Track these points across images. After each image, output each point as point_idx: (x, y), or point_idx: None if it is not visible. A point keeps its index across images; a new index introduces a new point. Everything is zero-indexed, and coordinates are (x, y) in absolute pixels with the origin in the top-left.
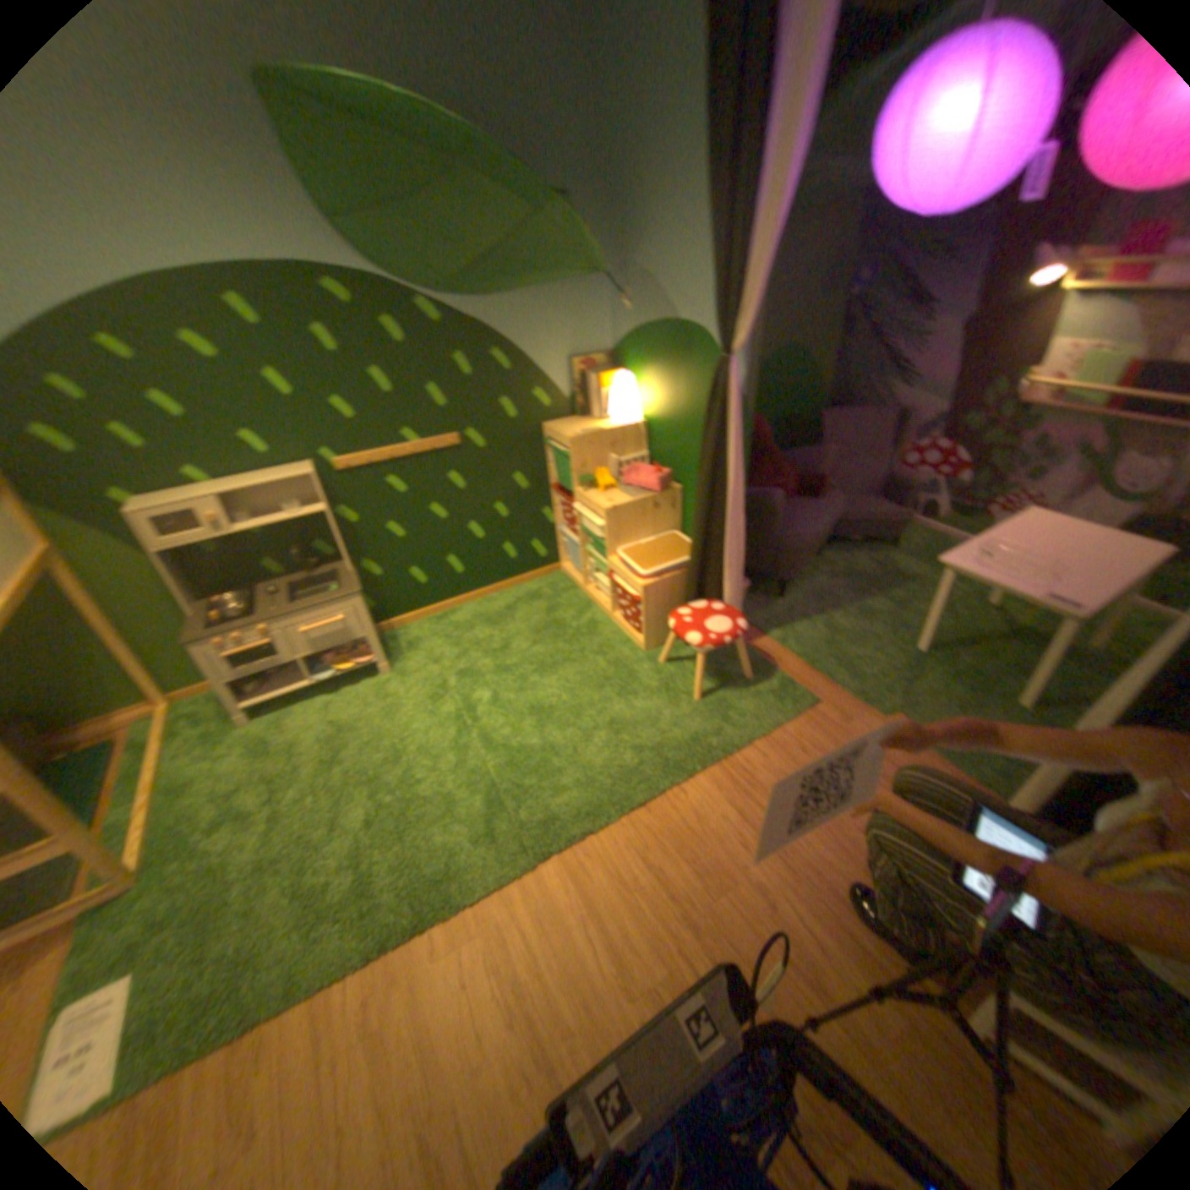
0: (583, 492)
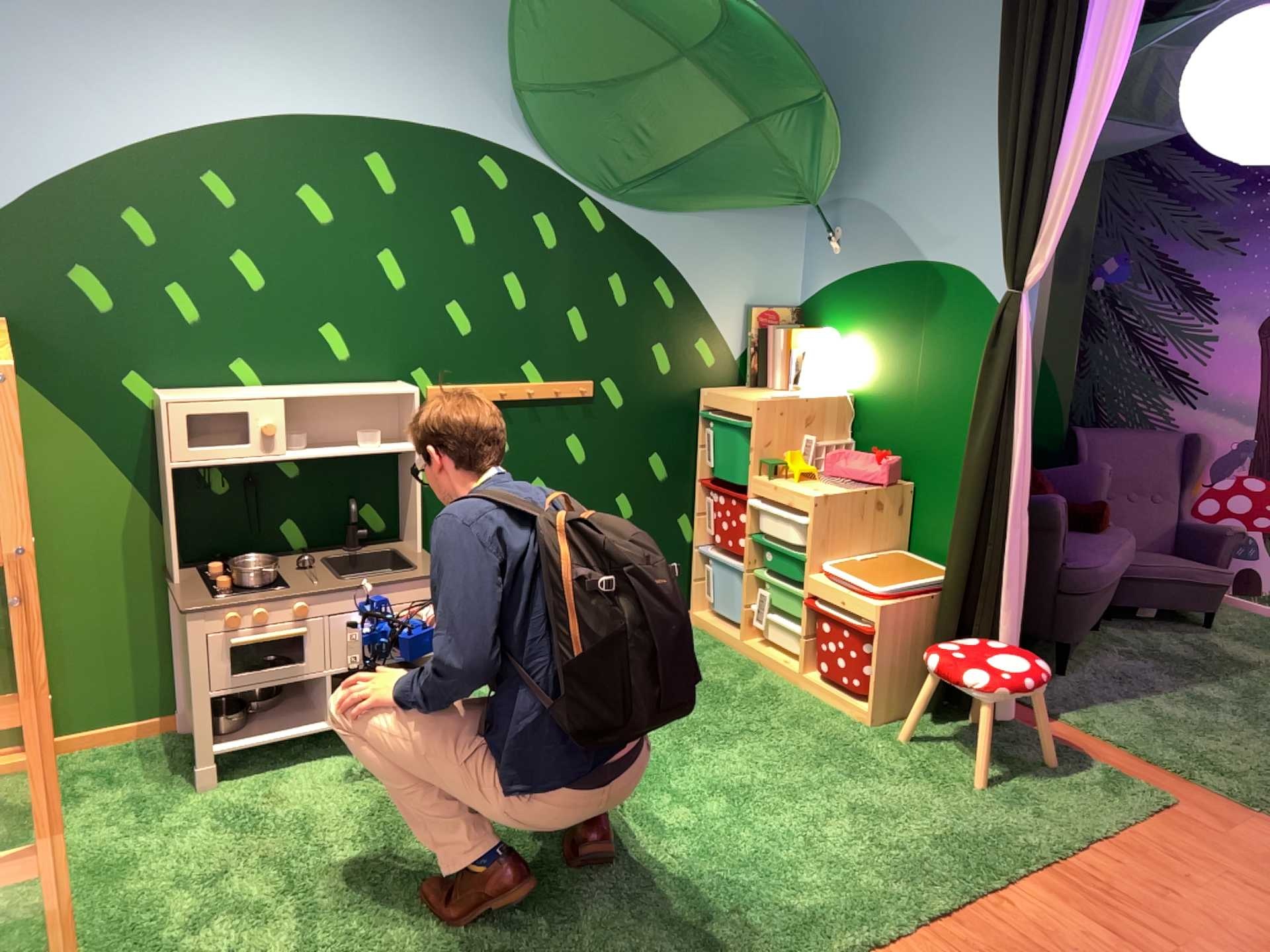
0: (766, 479)
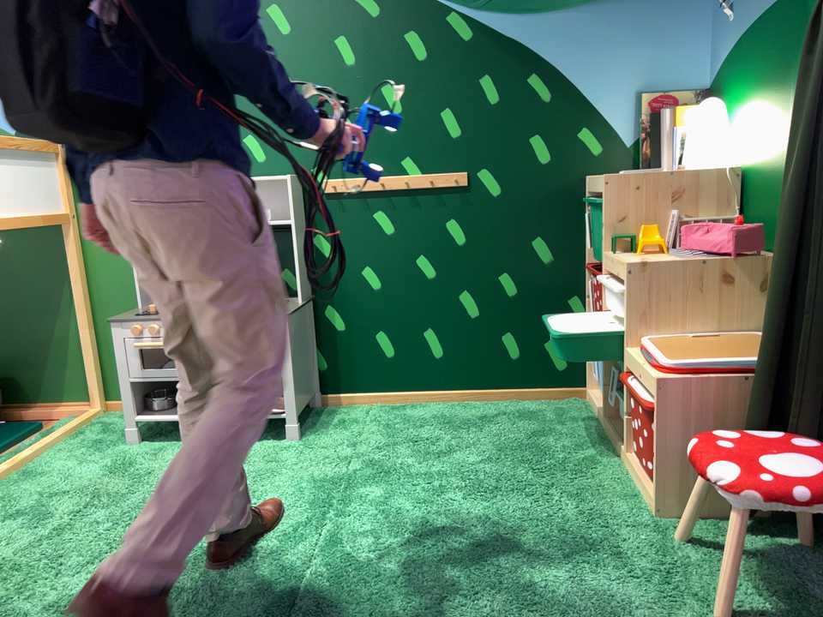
0: (615, 253)
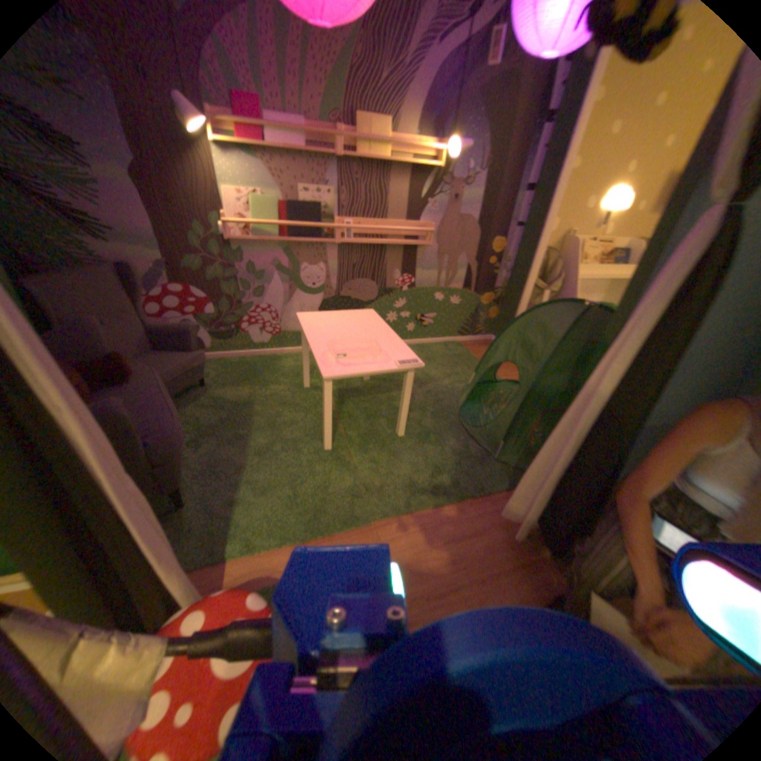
0: None
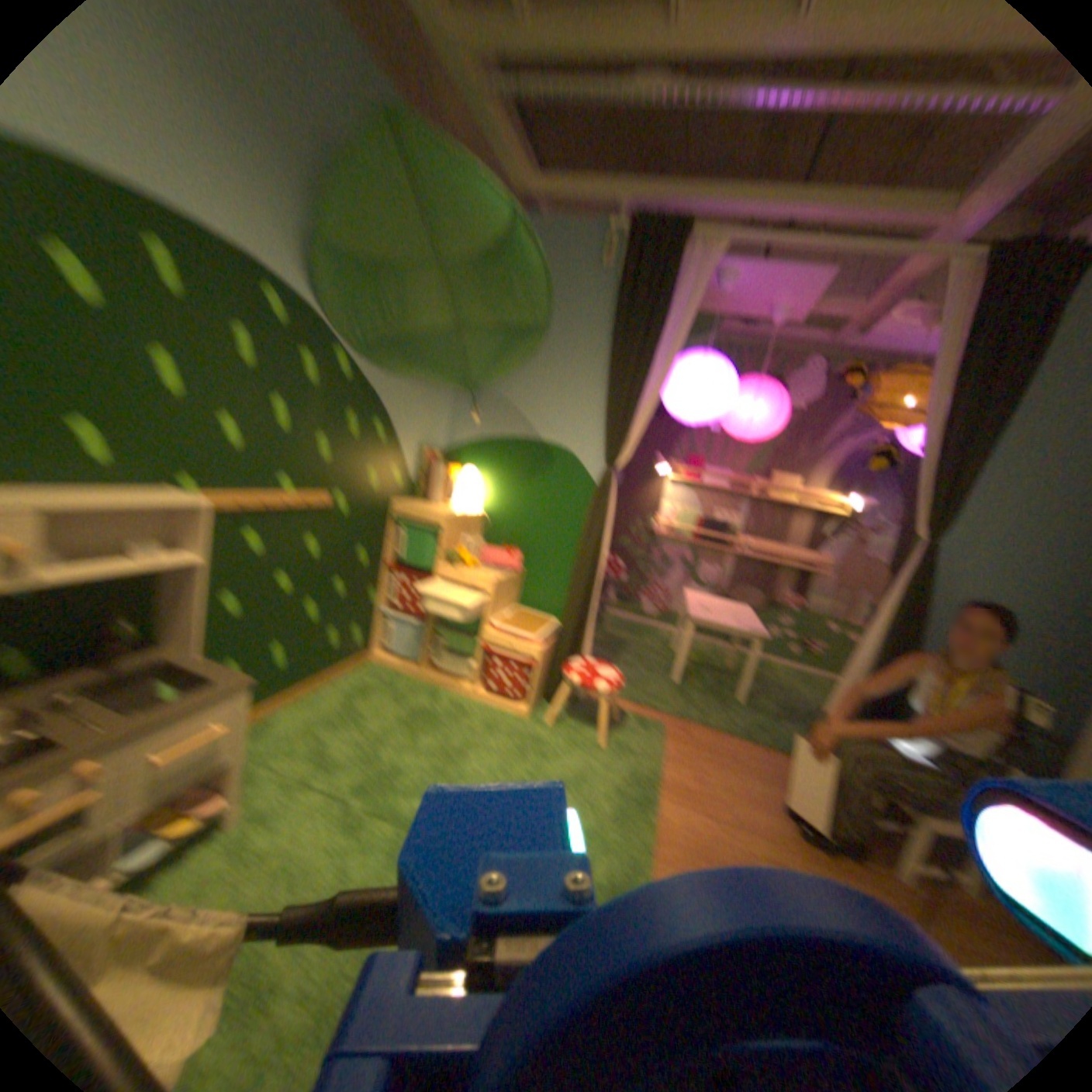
0: (450, 567)
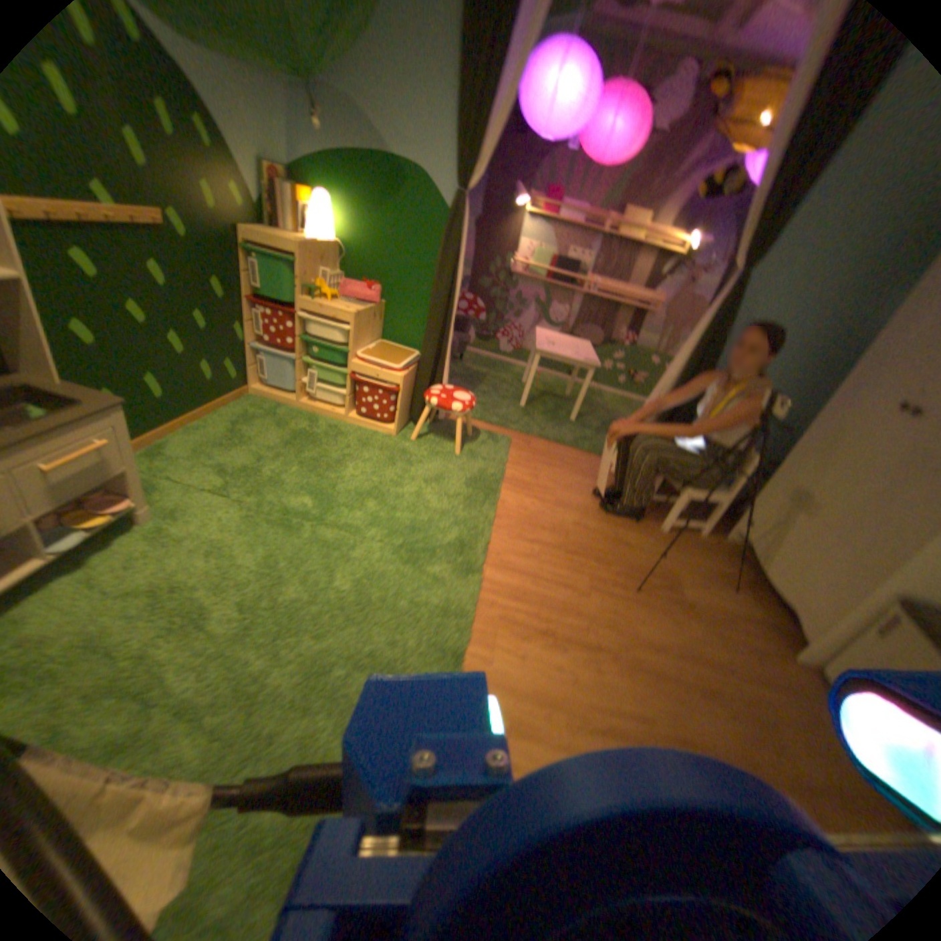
0: (308, 298)
